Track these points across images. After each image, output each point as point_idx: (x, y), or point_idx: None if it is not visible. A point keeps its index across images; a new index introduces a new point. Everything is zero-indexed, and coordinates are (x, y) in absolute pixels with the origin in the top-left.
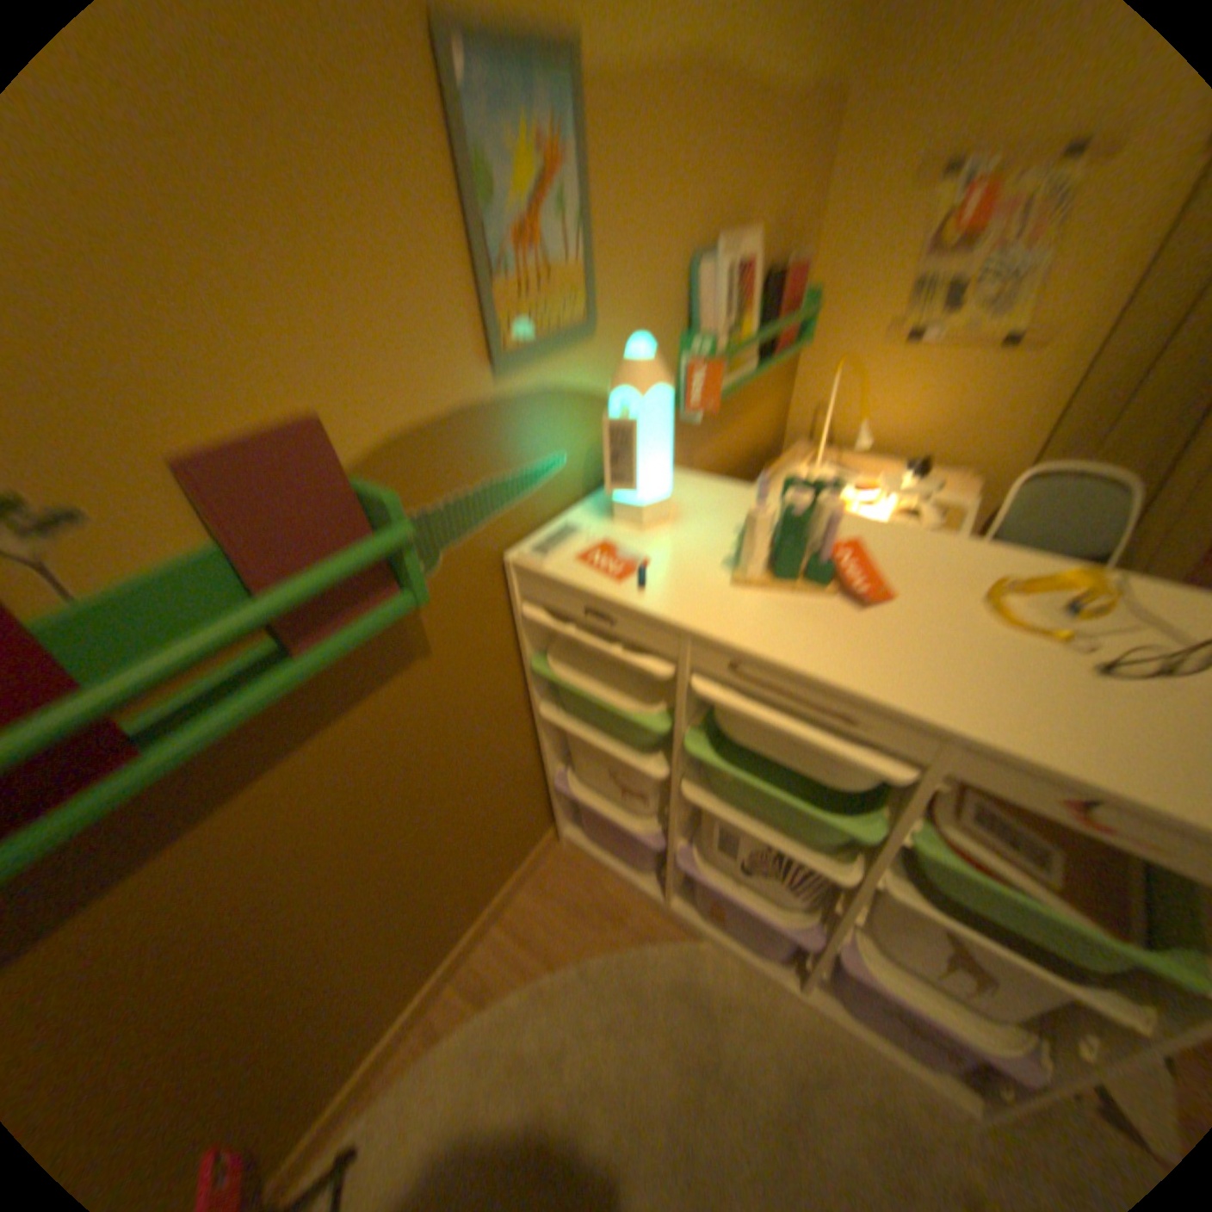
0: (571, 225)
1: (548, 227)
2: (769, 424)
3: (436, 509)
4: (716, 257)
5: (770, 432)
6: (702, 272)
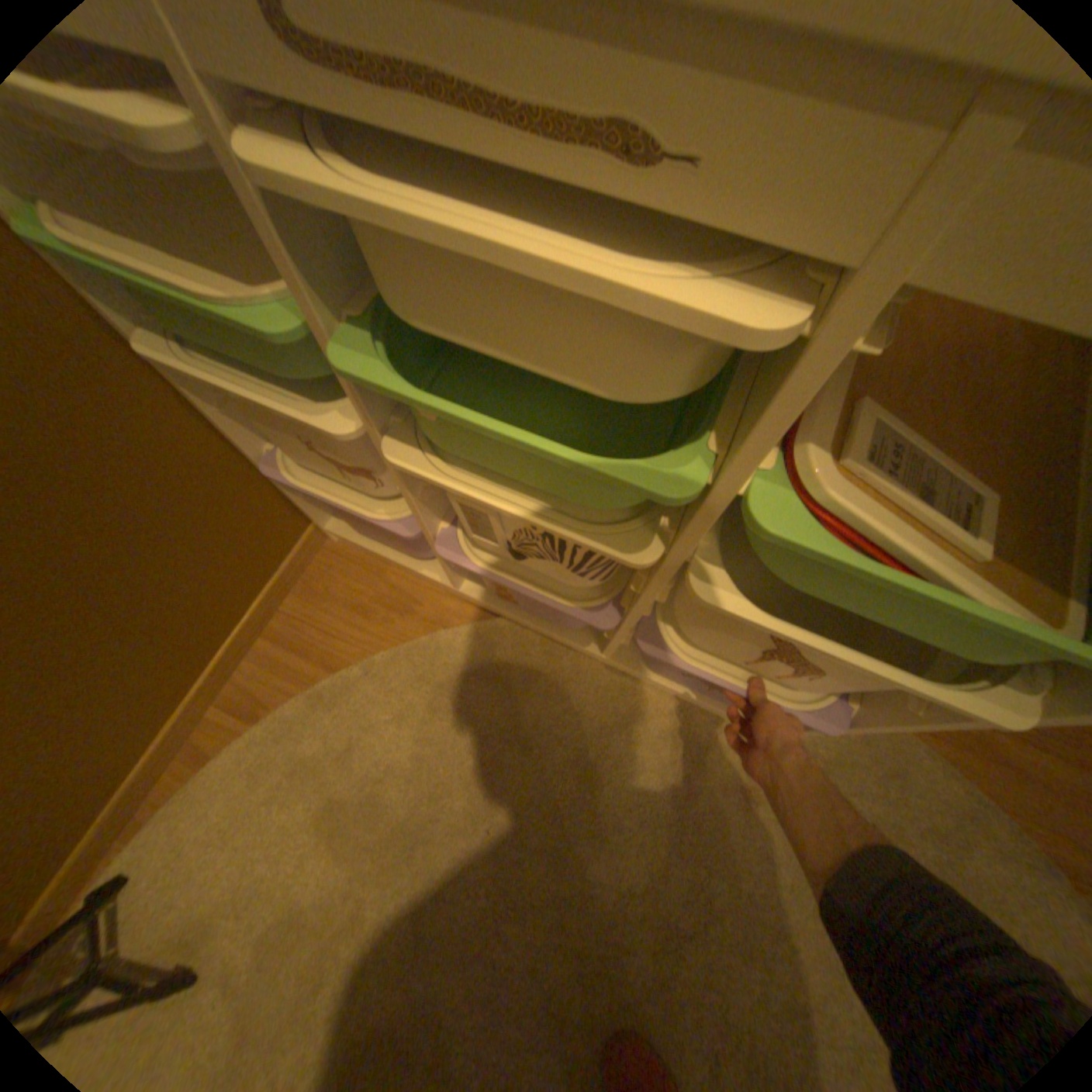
0: None
1: None
2: None
3: None
4: None
5: None
6: None
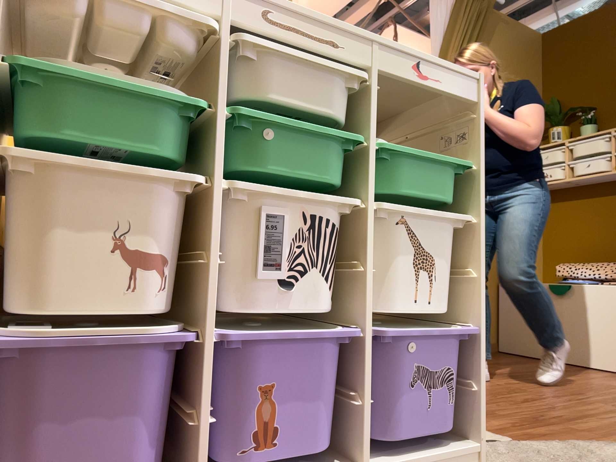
0: None
1: None
2: None
3: None
4: None
5: None
6: None
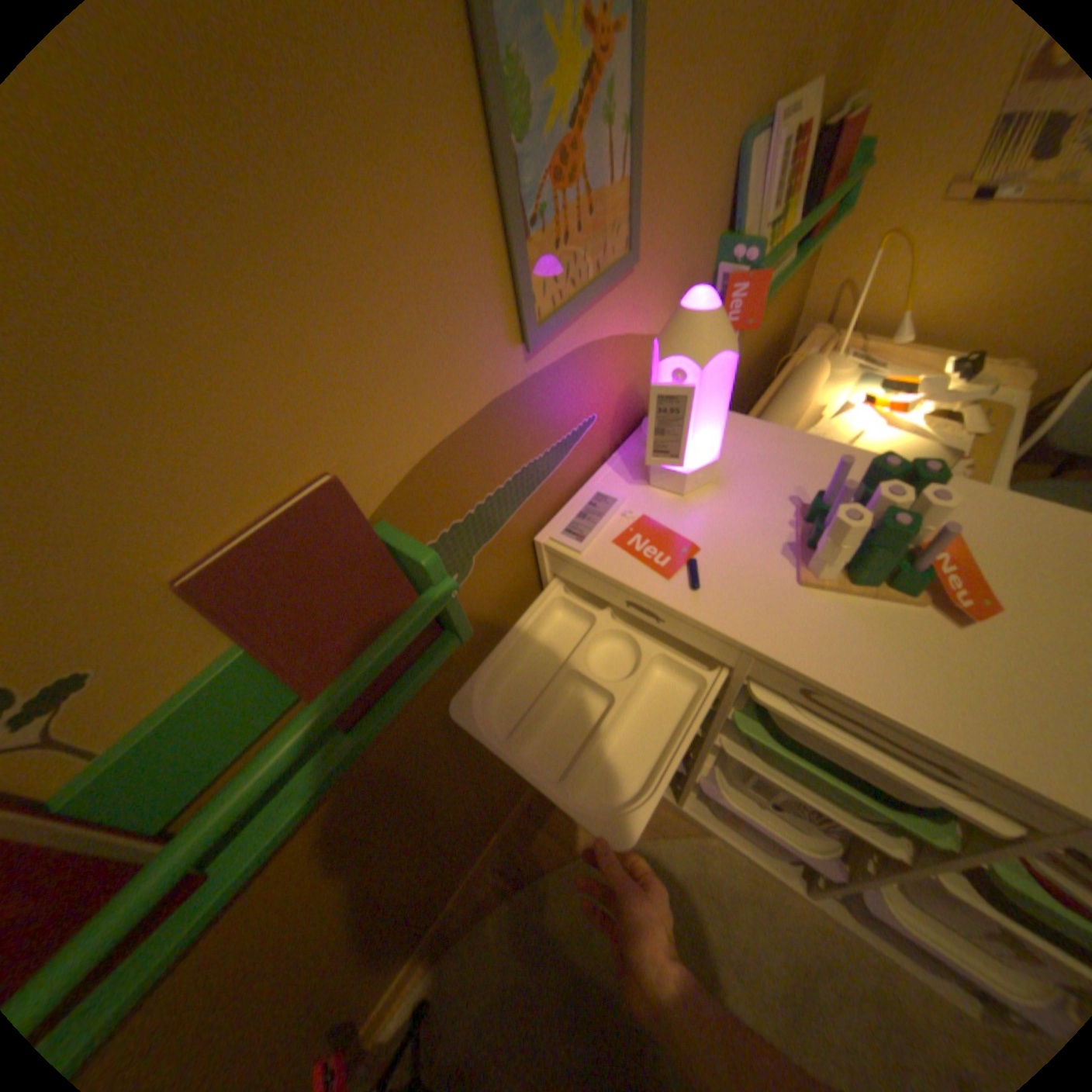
0: (618, 141)
1: (592, 154)
2: (788, 312)
3: (469, 521)
4: (770, 133)
5: (788, 319)
6: (753, 159)
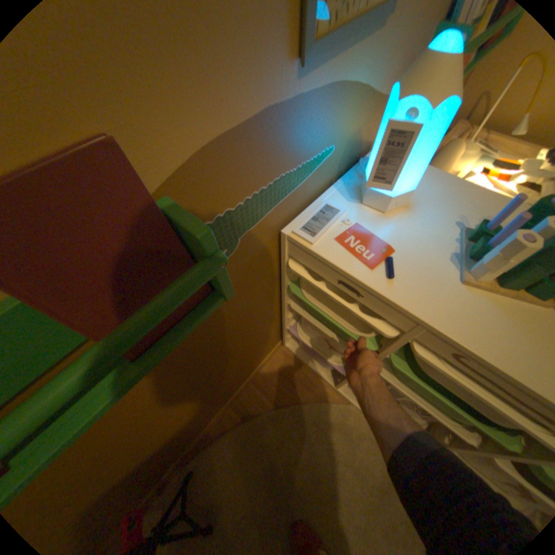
0: None
1: None
2: None
3: (239, 210)
4: None
5: None
6: None
